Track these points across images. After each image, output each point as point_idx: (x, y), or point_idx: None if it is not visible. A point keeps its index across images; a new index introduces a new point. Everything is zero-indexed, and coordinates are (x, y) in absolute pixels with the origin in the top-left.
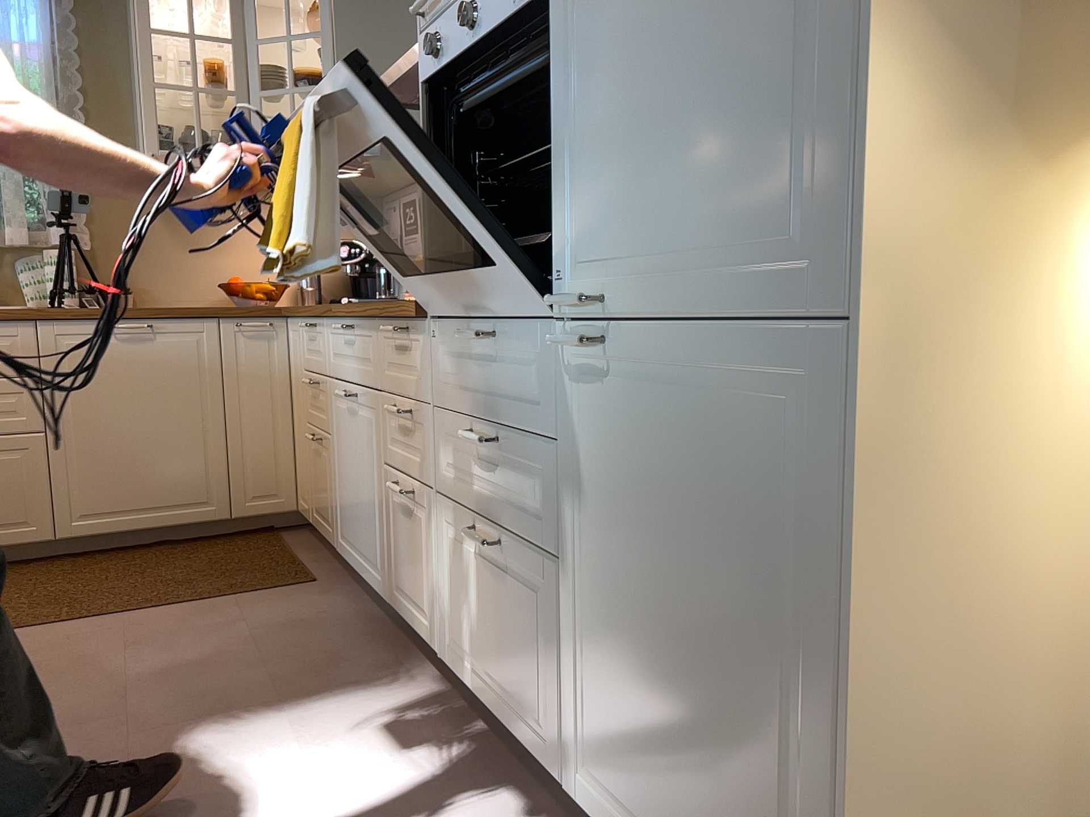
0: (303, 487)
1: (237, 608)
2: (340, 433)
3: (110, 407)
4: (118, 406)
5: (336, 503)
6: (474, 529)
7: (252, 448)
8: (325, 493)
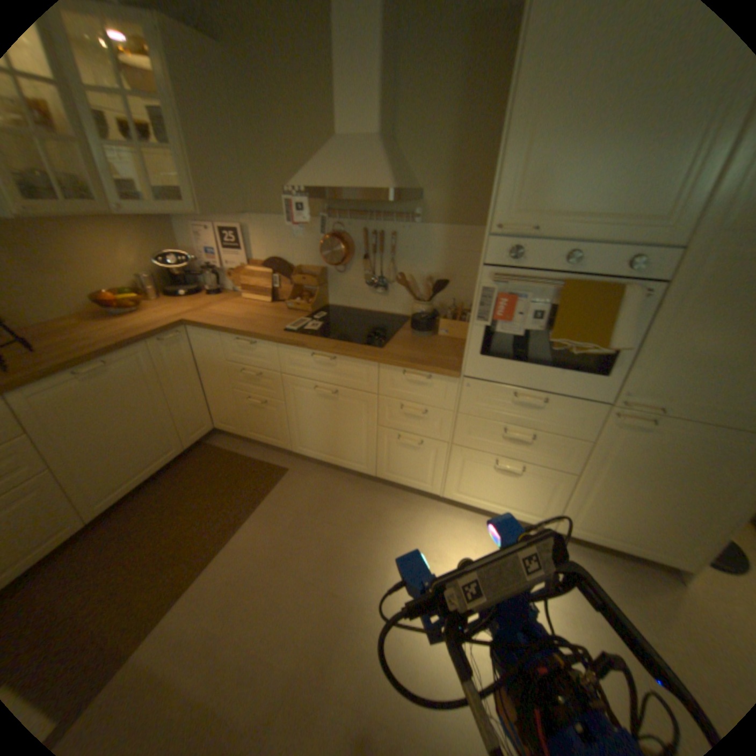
0: (225, 419)
1: (276, 506)
2: (303, 403)
3: (91, 428)
4: (96, 425)
5: (292, 432)
6: (493, 458)
7: (184, 409)
8: (272, 426)
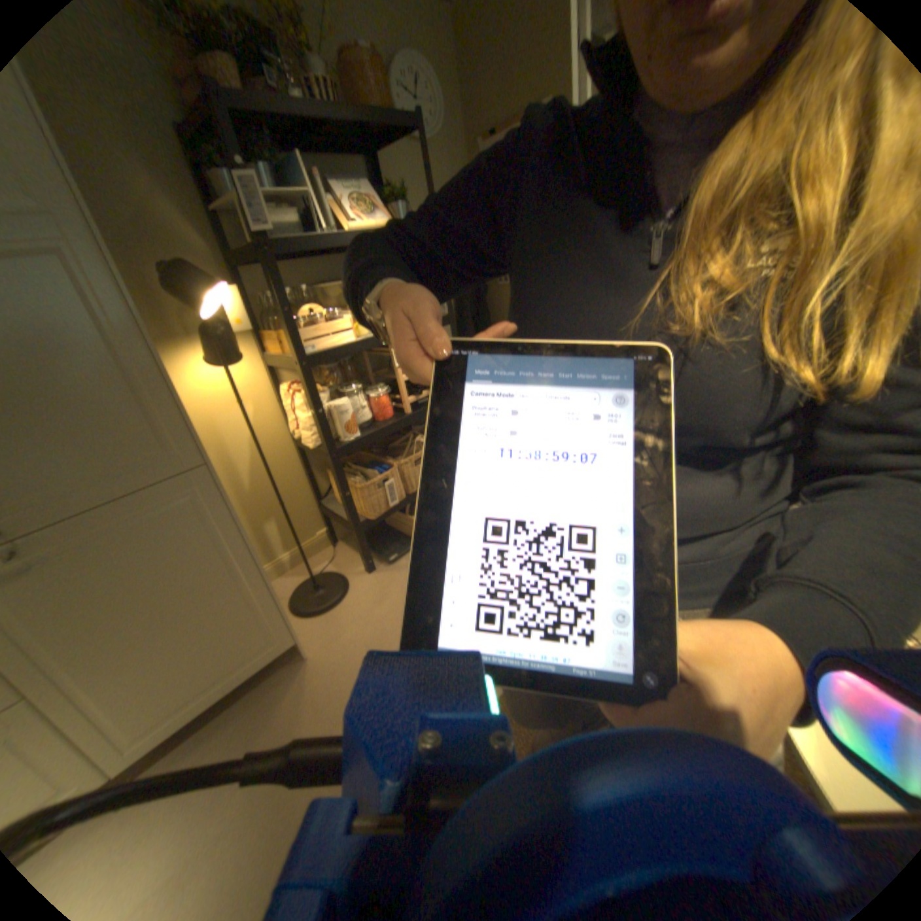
0: None
1: None
2: None
3: None
4: None
5: None
6: None
7: None
8: None
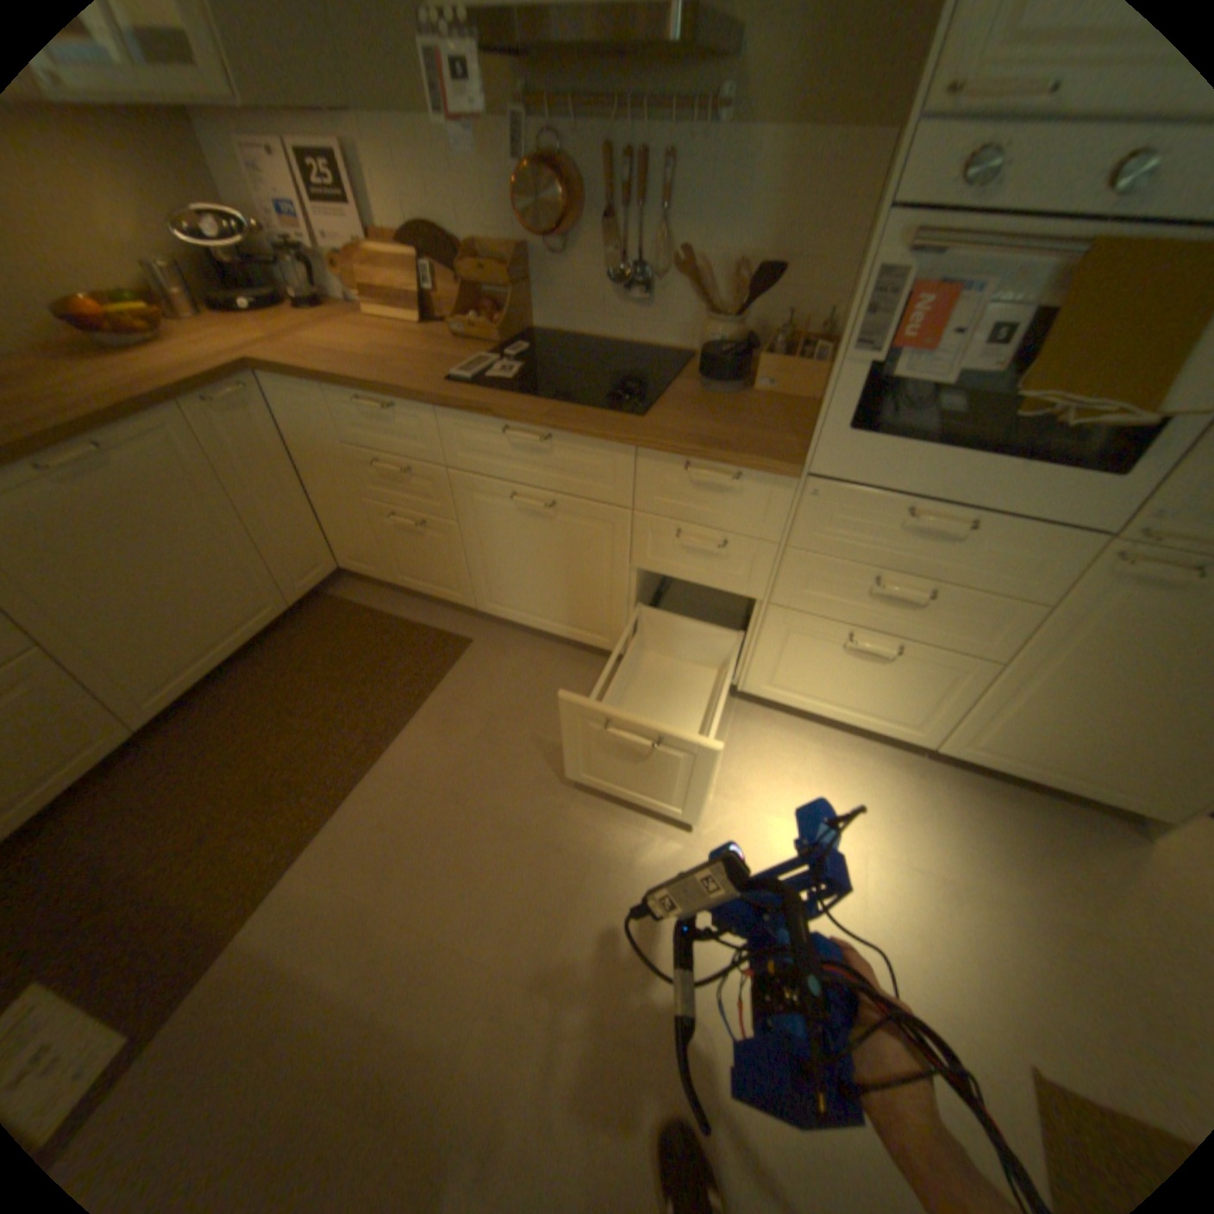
0: (357, 553)
1: (456, 702)
2: (493, 526)
3: (105, 572)
4: (115, 567)
5: (476, 578)
6: (843, 631)
7: (279, 535)
8: (440, 567)
